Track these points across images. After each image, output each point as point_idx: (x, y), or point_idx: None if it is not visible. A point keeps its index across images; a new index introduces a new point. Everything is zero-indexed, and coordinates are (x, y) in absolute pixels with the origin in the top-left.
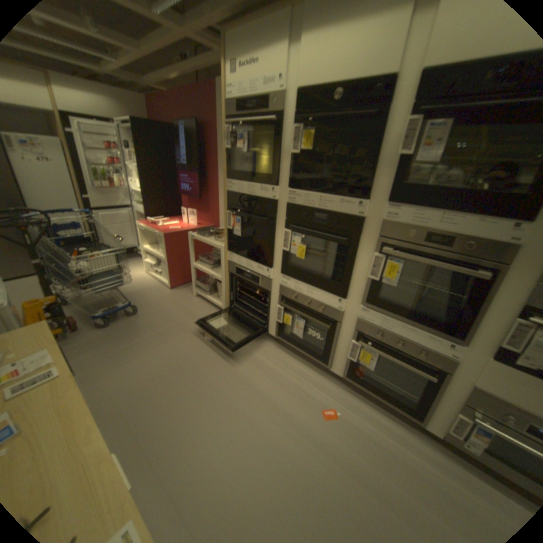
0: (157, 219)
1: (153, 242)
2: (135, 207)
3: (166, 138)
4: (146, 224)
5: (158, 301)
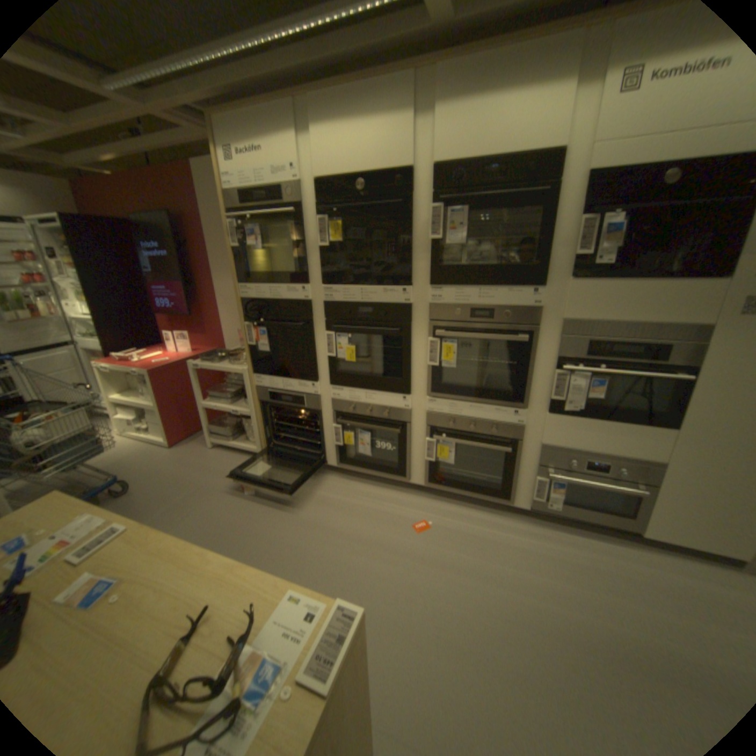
0: (127, 353)
1: (127, 386)
2: (80, 342)
3: (120, 238)
4: (109, 362)
5: (156, 467)
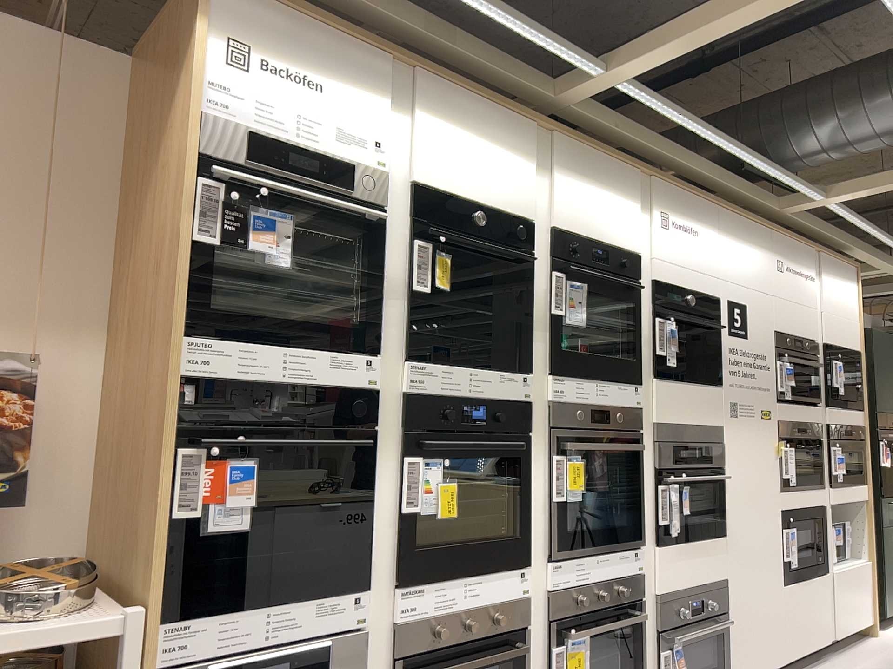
0: None
1: None
2: None
3: None
4: None
5: None
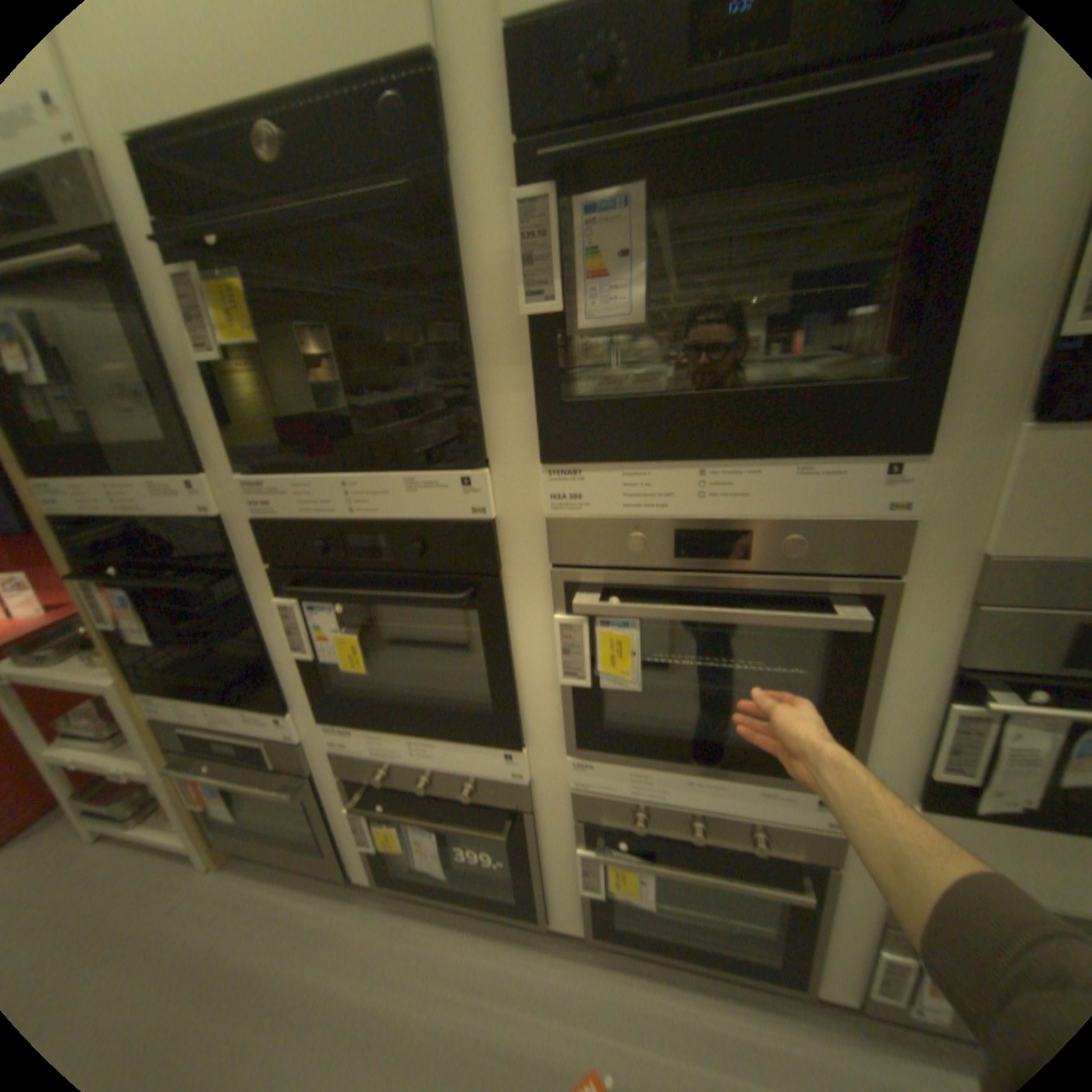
0: None
1: None
2: None
3: None
4: None
5: None
